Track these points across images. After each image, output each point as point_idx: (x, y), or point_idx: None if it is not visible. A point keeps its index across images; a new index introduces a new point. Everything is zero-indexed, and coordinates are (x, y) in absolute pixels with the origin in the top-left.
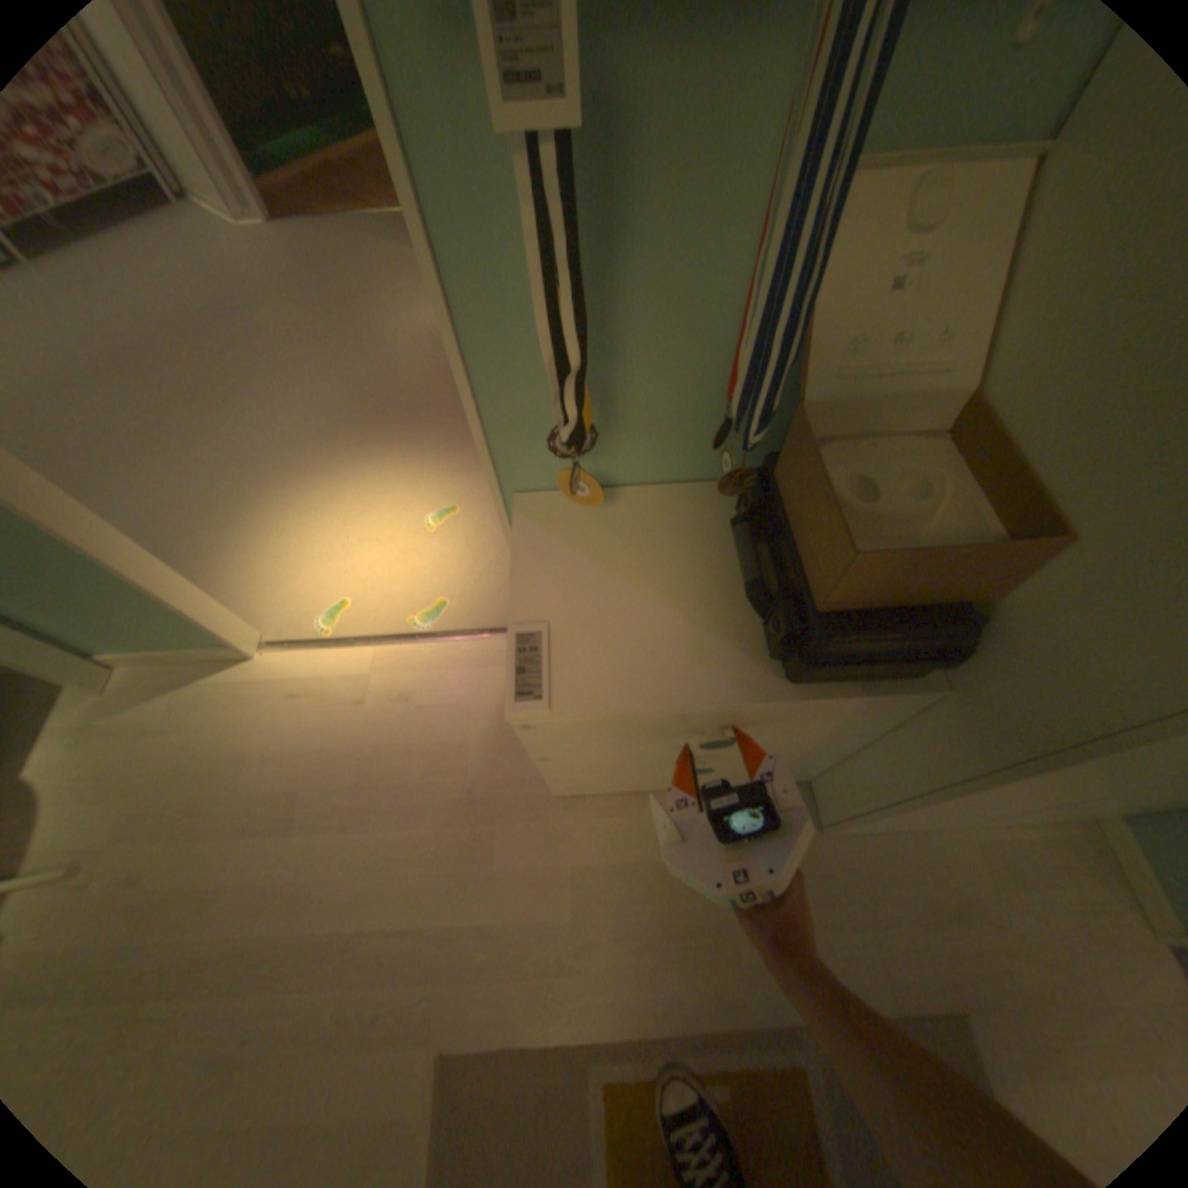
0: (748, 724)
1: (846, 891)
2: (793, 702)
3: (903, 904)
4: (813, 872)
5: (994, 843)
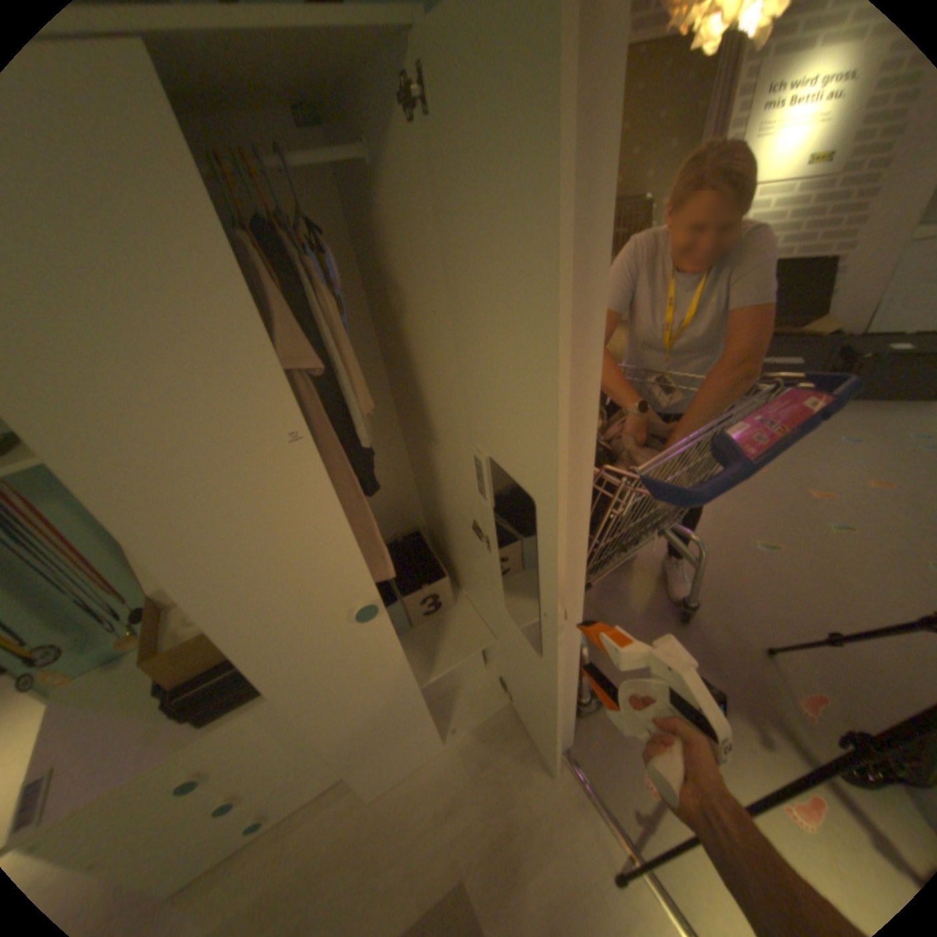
0: (199, 764)
1: (381, 839)
2: (206, 739)
3: (416, 825)
4: (359, 838)
5: (465, 748)
